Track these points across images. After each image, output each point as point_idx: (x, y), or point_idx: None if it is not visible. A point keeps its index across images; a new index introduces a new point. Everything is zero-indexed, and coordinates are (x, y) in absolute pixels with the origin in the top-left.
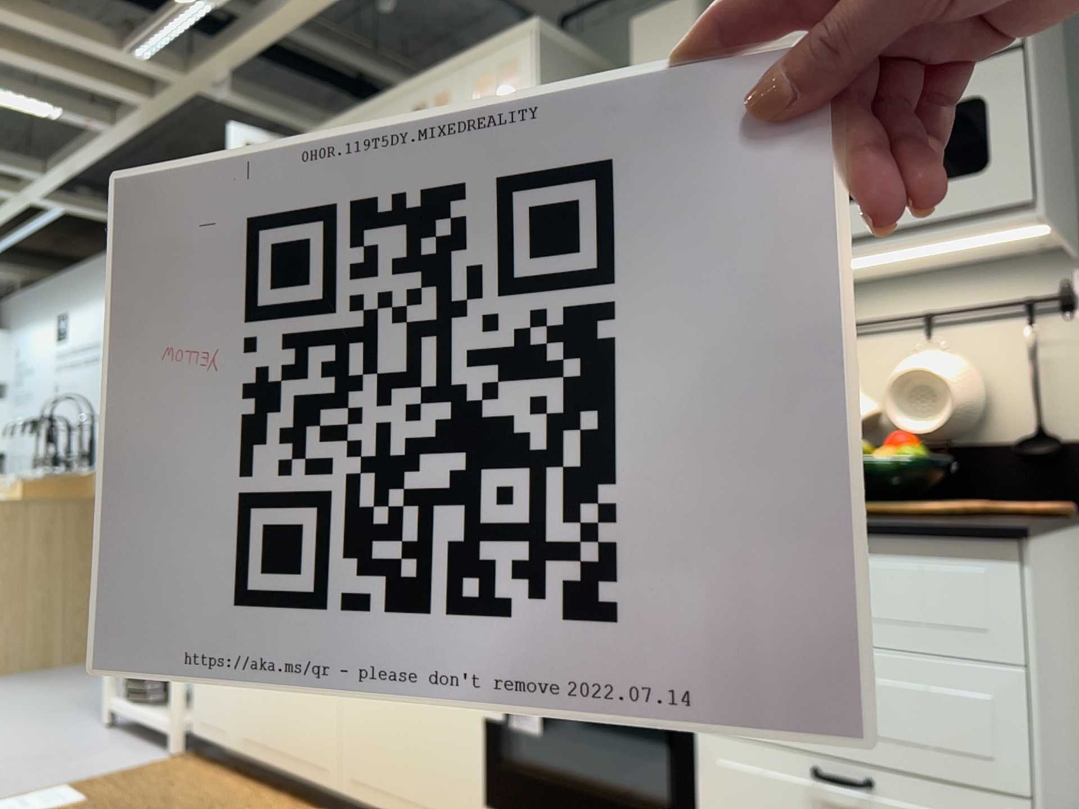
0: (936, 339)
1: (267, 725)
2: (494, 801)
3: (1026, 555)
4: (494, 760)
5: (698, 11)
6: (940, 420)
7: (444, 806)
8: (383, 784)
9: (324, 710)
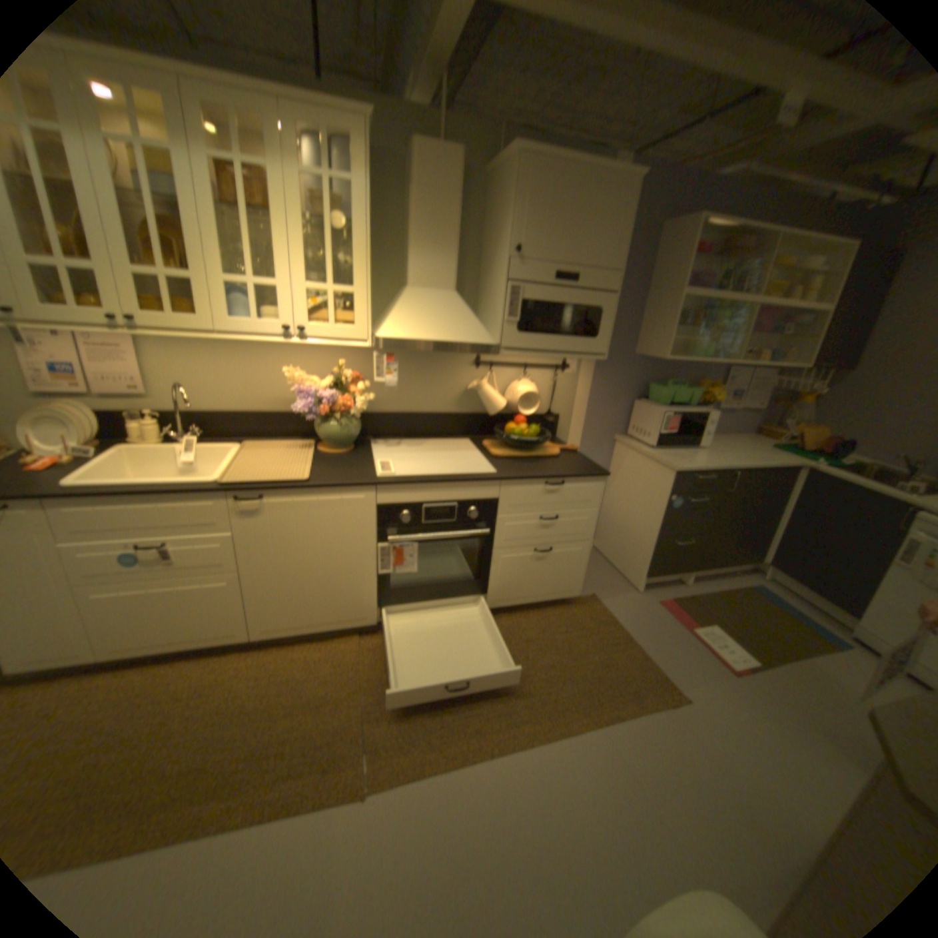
0: (523, 374)
1: (148, 635)
2: (384, 605)
3: (605, 480)
4: (384, 589)
5: (464, 164)
6: (531, 412)
7: (349, 618)
8: (296, 625)
9: (226, 608)
